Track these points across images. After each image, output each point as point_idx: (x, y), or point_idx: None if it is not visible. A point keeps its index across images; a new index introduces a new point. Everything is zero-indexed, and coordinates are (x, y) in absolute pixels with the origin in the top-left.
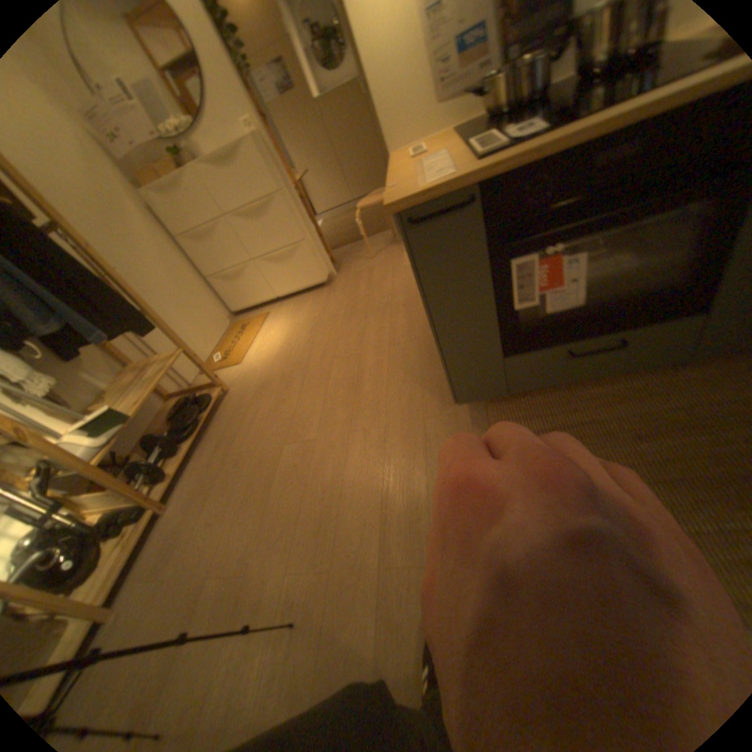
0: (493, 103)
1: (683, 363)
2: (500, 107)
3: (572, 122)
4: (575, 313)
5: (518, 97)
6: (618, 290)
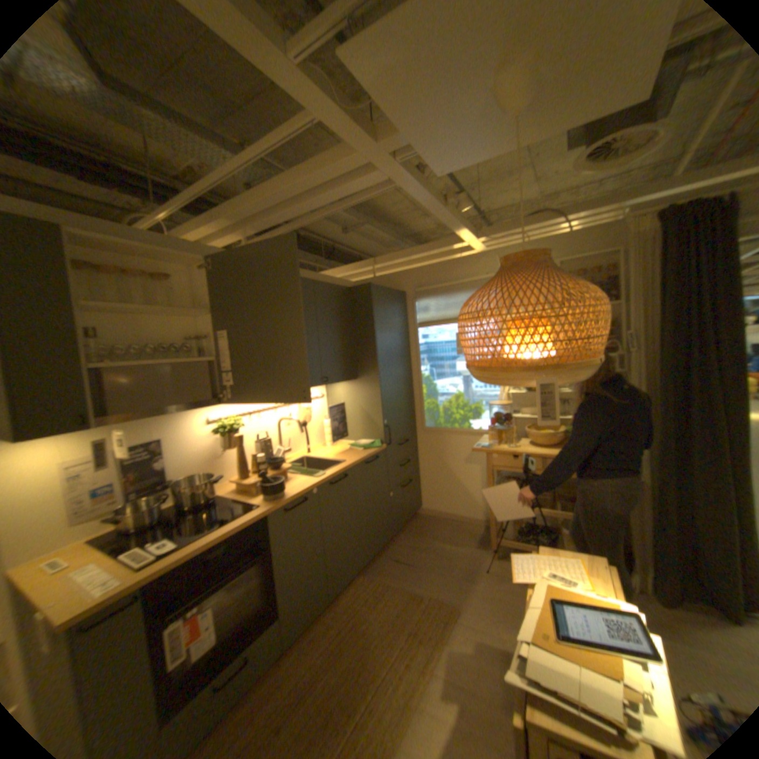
0: (120, 528)
1: (279, 660)
2: (127, 531)
3: (187, 545)
4: (207, 656)
5: (142, 526)
6: (230, 626)
